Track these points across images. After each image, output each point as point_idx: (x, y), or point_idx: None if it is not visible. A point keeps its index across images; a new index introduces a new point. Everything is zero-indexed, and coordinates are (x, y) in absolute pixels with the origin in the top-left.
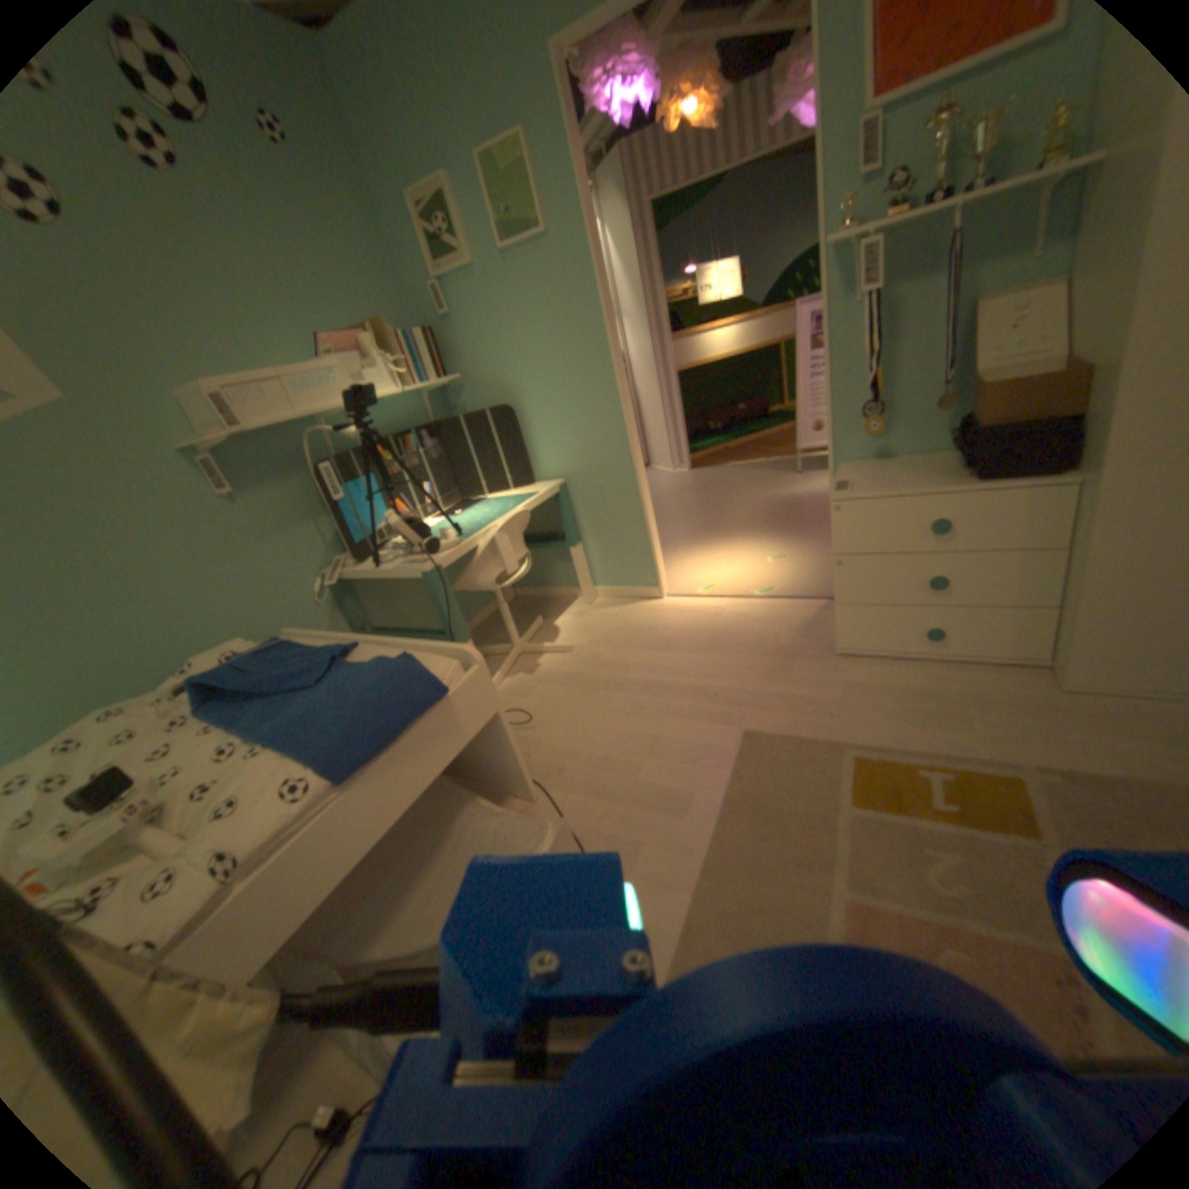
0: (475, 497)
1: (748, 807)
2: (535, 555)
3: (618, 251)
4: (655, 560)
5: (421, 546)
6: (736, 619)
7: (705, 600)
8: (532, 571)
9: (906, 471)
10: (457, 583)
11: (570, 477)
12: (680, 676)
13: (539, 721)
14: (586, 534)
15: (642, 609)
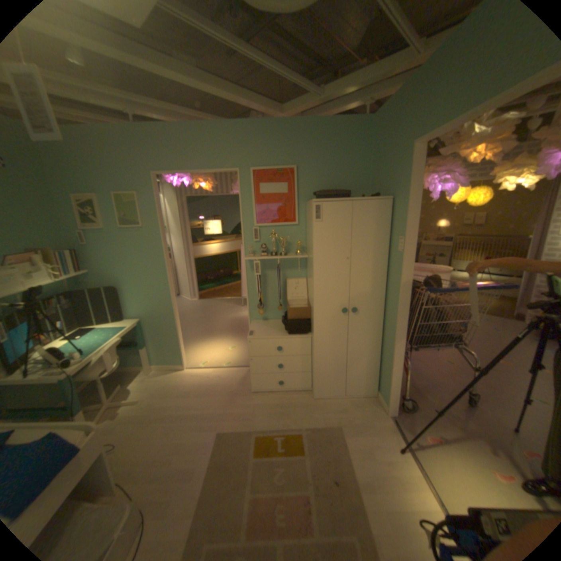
0: (87, 327)
1: (217, 468)
2: (118, 352)
3: (170, 209)
4: (181, 354)
5: (56, 362)
6: (216, 379)
7: (203, 370)
8: (116, 360)
9: (270, 327)
10: (75, 379)
11: (143, 318)
12: (191, 410)
13: (118, 447)
14: (148, 343)
15: (174, 377)
